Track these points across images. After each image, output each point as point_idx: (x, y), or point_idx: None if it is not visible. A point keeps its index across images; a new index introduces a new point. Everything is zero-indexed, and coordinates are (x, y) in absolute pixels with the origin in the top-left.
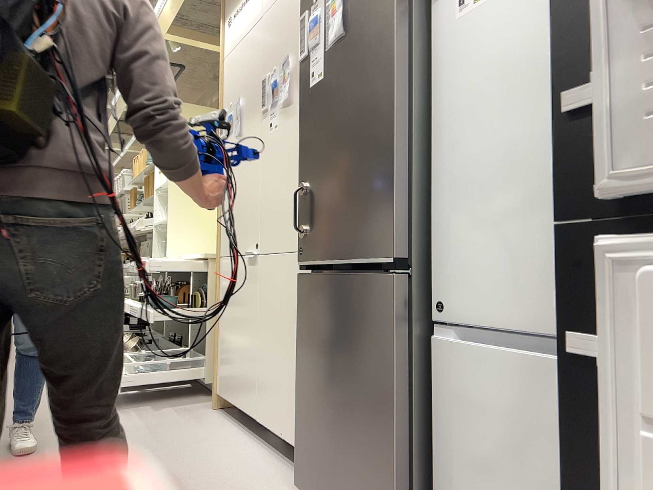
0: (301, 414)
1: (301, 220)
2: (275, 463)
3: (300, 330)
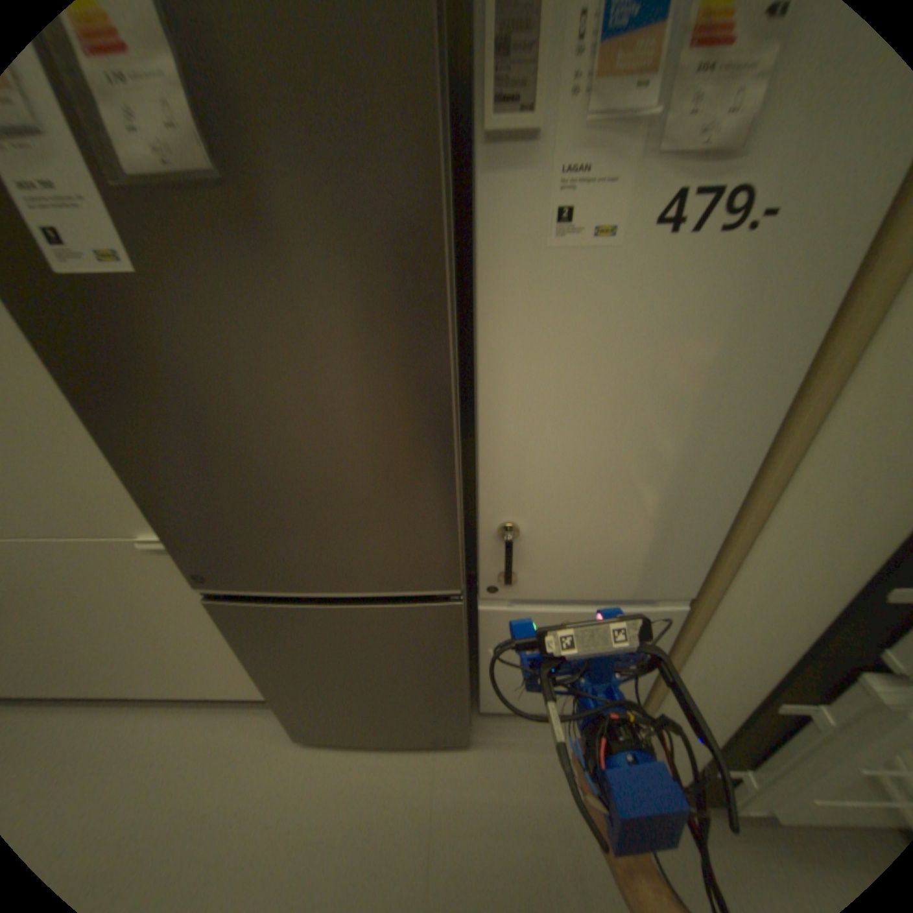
0: (276, 702)
1: (171, 536)
2: (210, 721)
3: (242, 649)
